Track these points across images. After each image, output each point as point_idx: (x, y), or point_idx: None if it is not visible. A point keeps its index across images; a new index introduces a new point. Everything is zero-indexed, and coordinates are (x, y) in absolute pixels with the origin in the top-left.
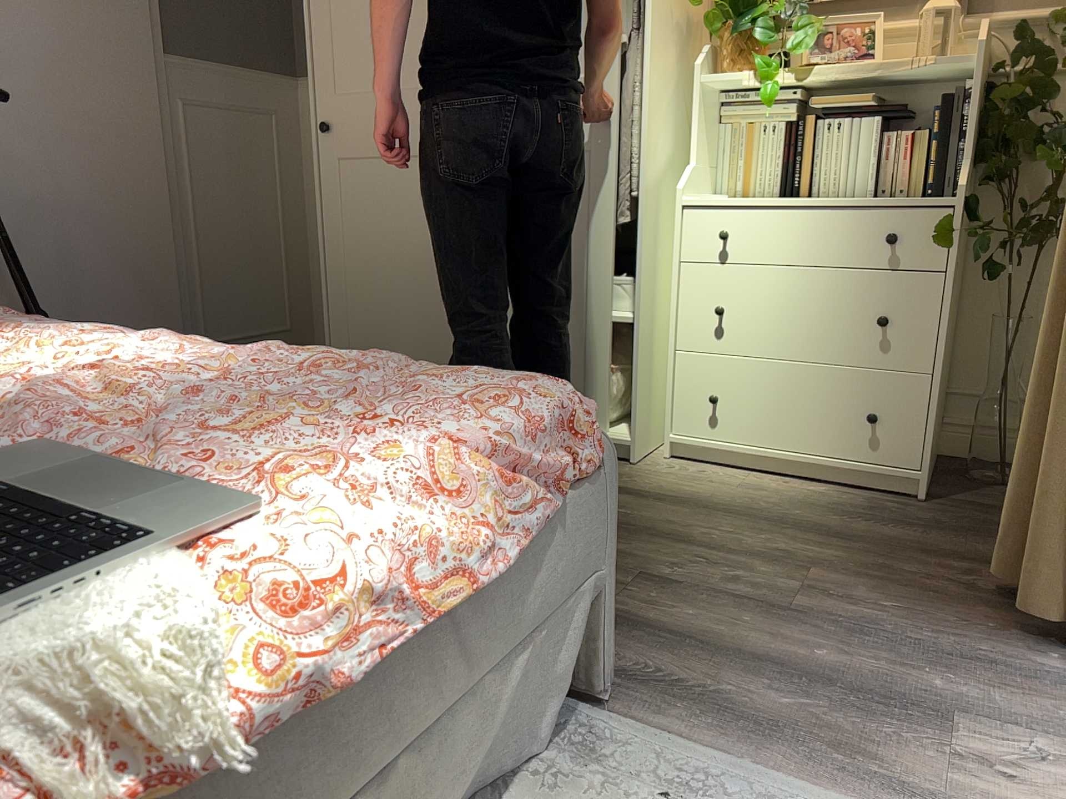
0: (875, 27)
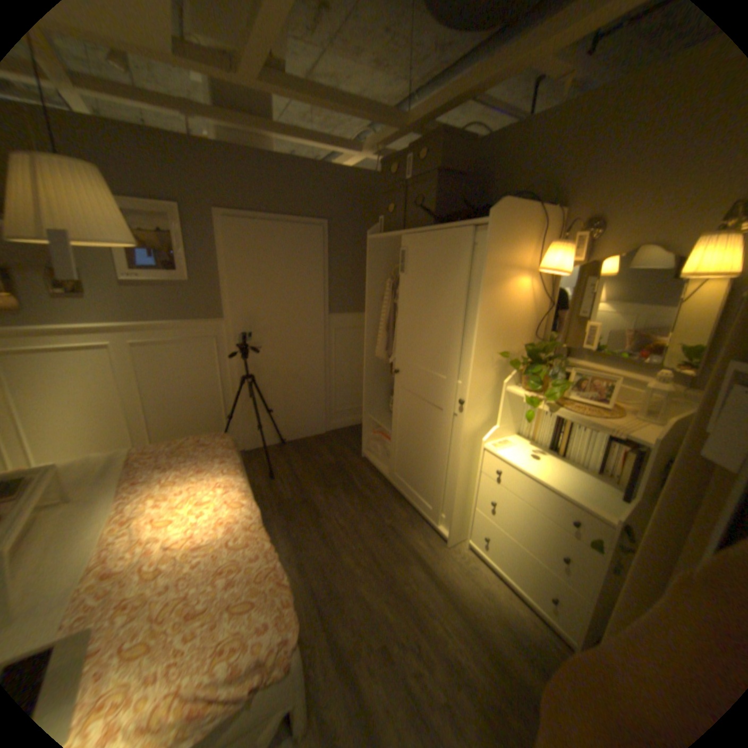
0: (617, 383)
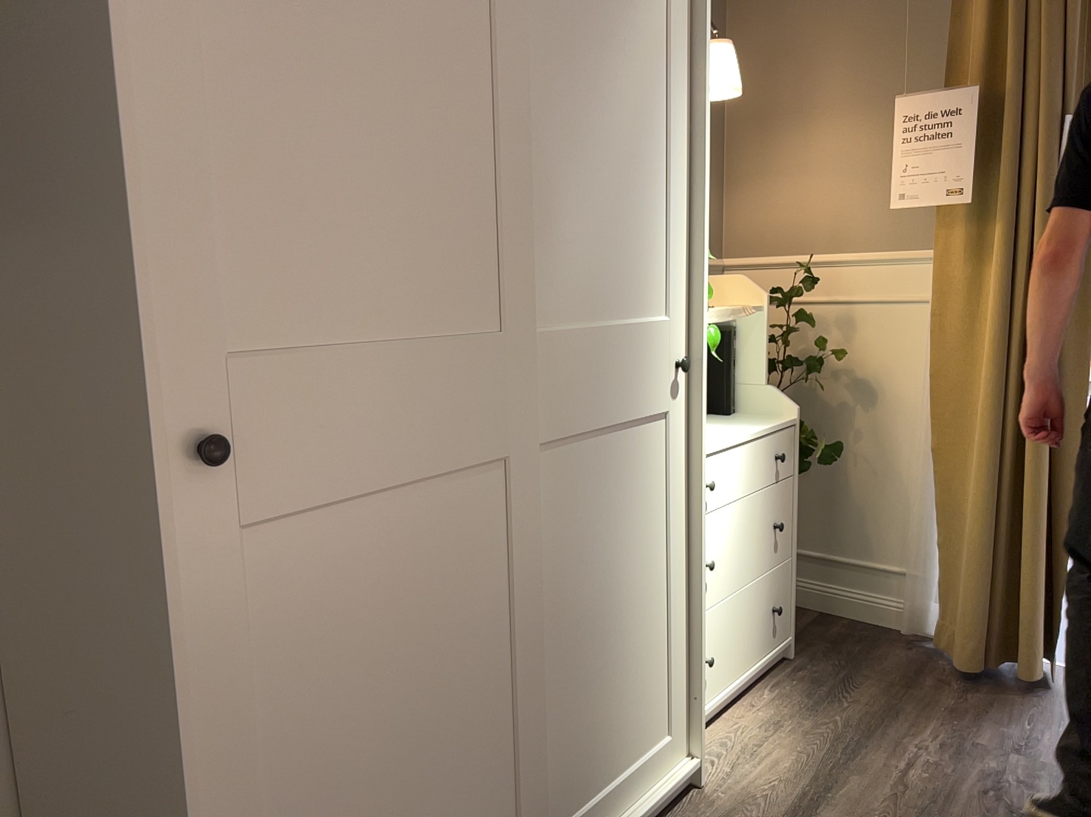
0: None
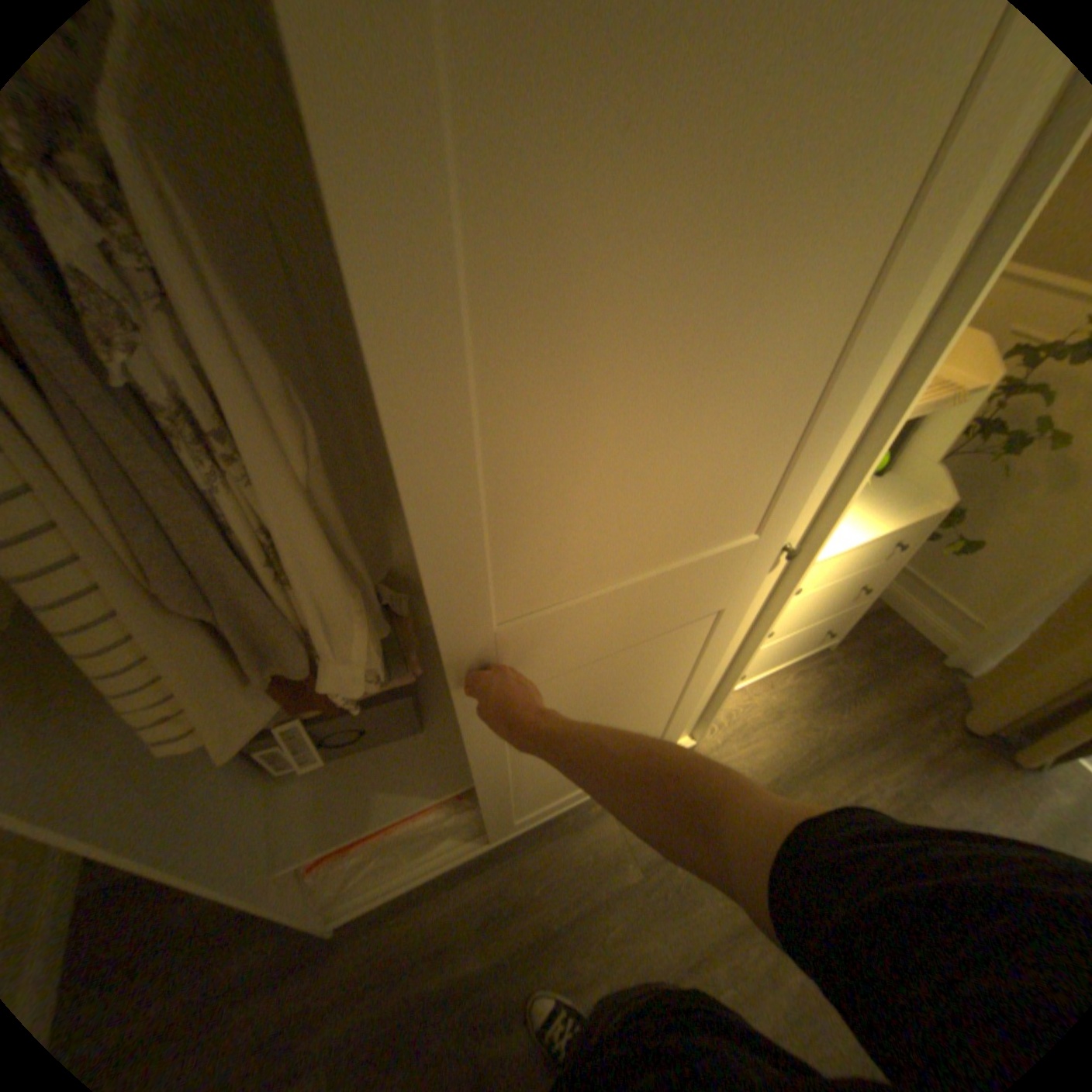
0: None
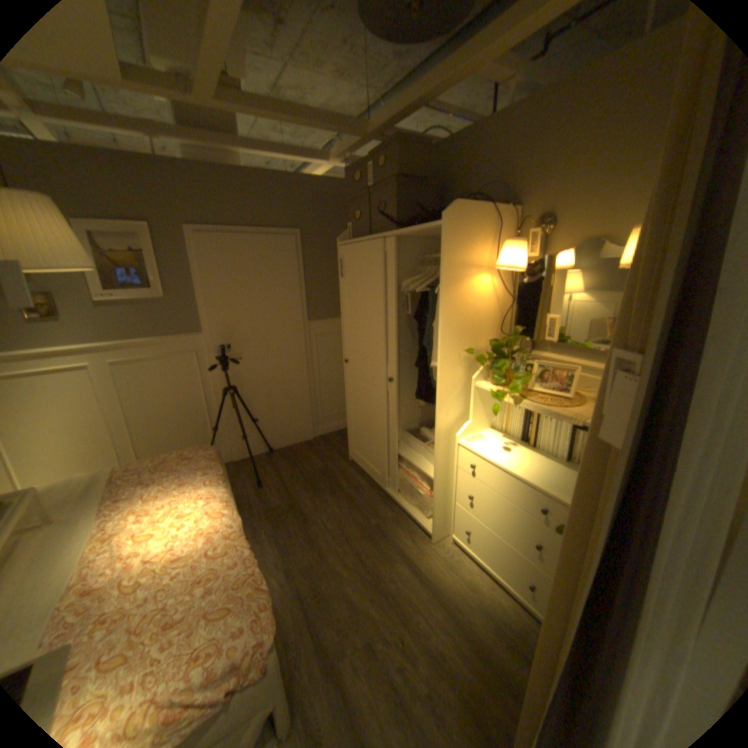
0: (575, 373)
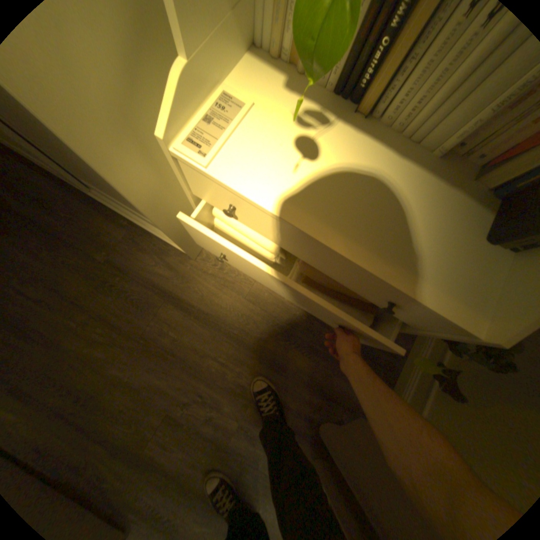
0: None
